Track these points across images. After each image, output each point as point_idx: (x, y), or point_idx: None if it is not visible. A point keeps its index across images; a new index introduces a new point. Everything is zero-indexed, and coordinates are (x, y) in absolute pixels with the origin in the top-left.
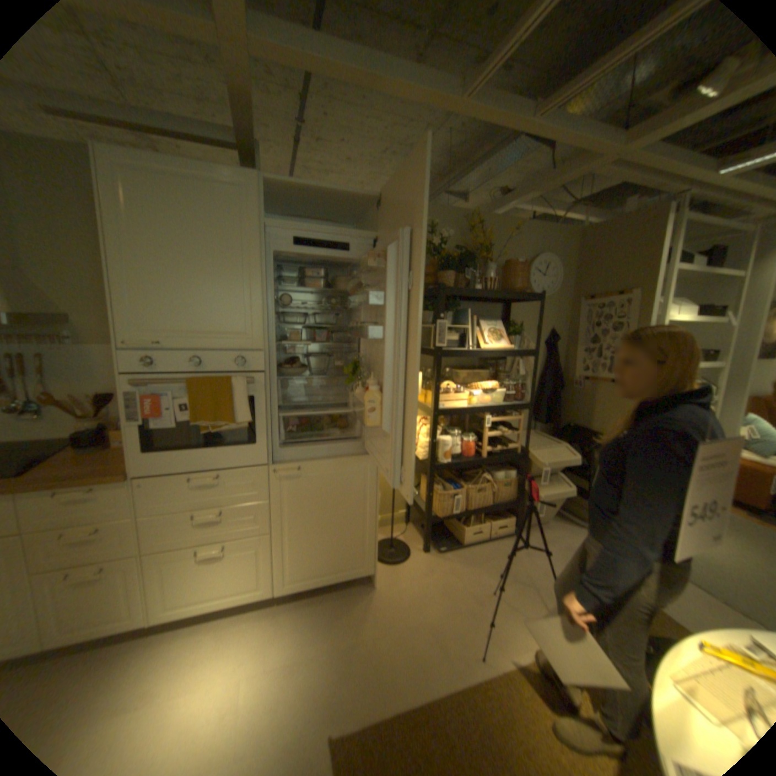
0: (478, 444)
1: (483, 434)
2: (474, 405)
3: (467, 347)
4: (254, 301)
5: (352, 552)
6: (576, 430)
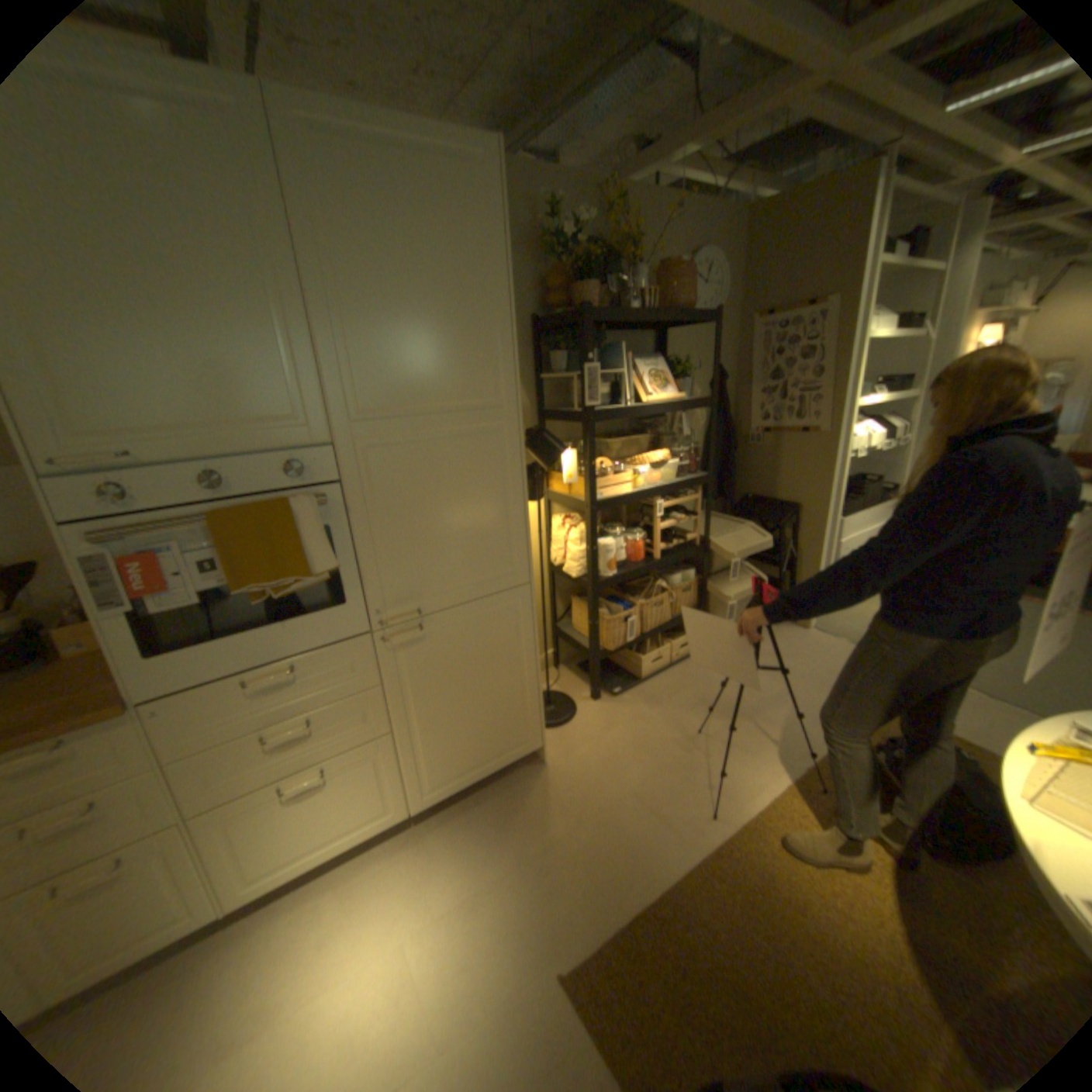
0: (647, 542)
1: (651, 527)
2: (640, 488)
3: (625, 403)
4: (299, 355)
5: (510, 727)
6: (757, 503)
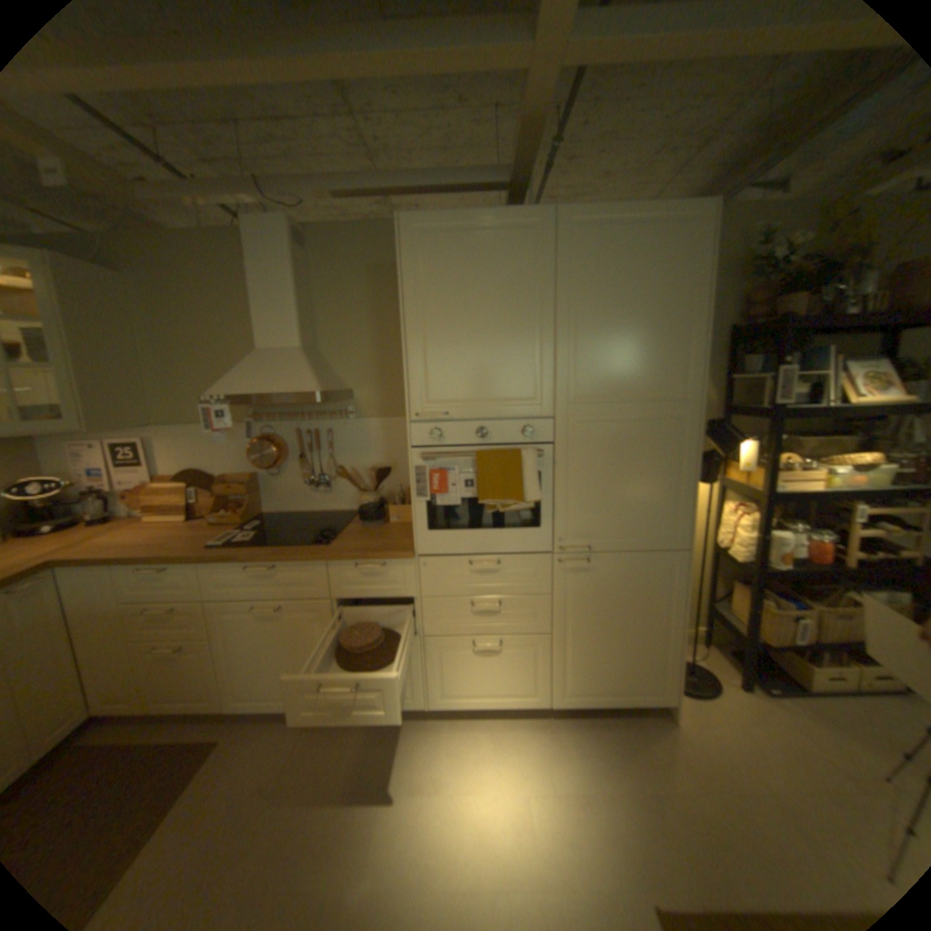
0: (841, 547)
1: (849, 532)
2: (837, 488)
3: (827, 402)
4: (545, 360)
5: (650, 674)
6: None
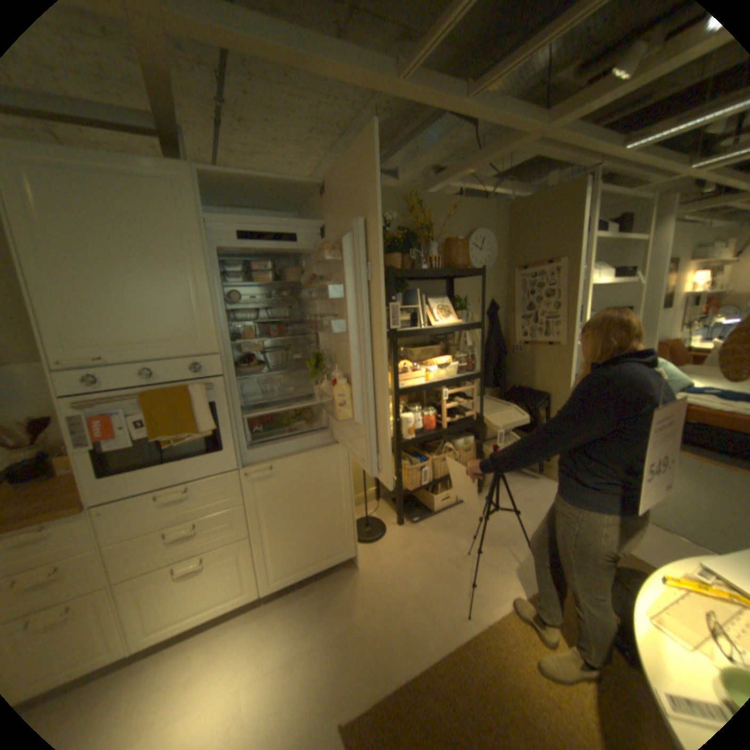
0: (438, 416)
1: (441, 406)
2: (430, 381)
3: (419, 326)
4: (202, 303)
5: (332, 540)
6: (521, 391)
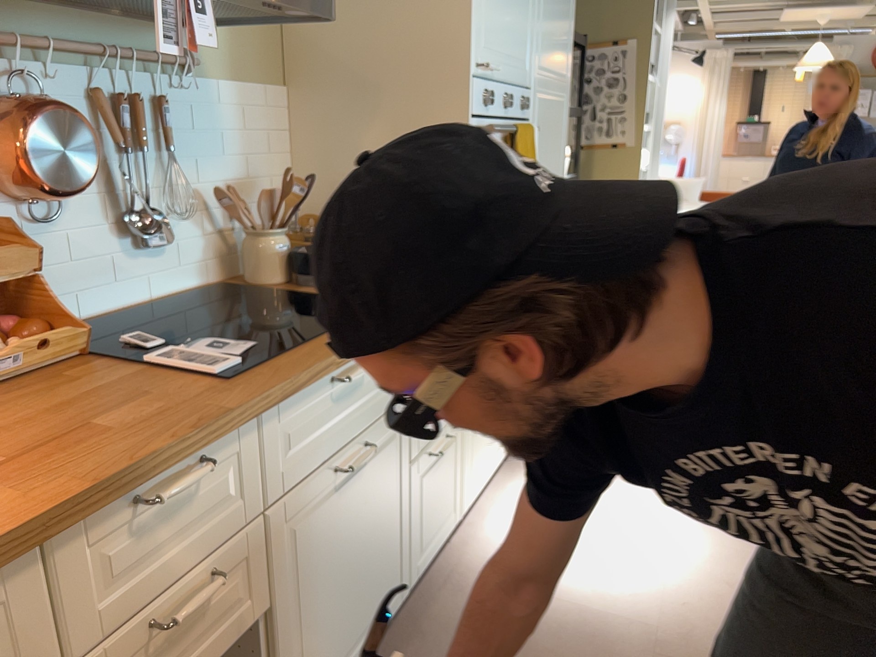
0: None
1: None
2: None
3: None
4: (533, 18)
5: None
6: None
